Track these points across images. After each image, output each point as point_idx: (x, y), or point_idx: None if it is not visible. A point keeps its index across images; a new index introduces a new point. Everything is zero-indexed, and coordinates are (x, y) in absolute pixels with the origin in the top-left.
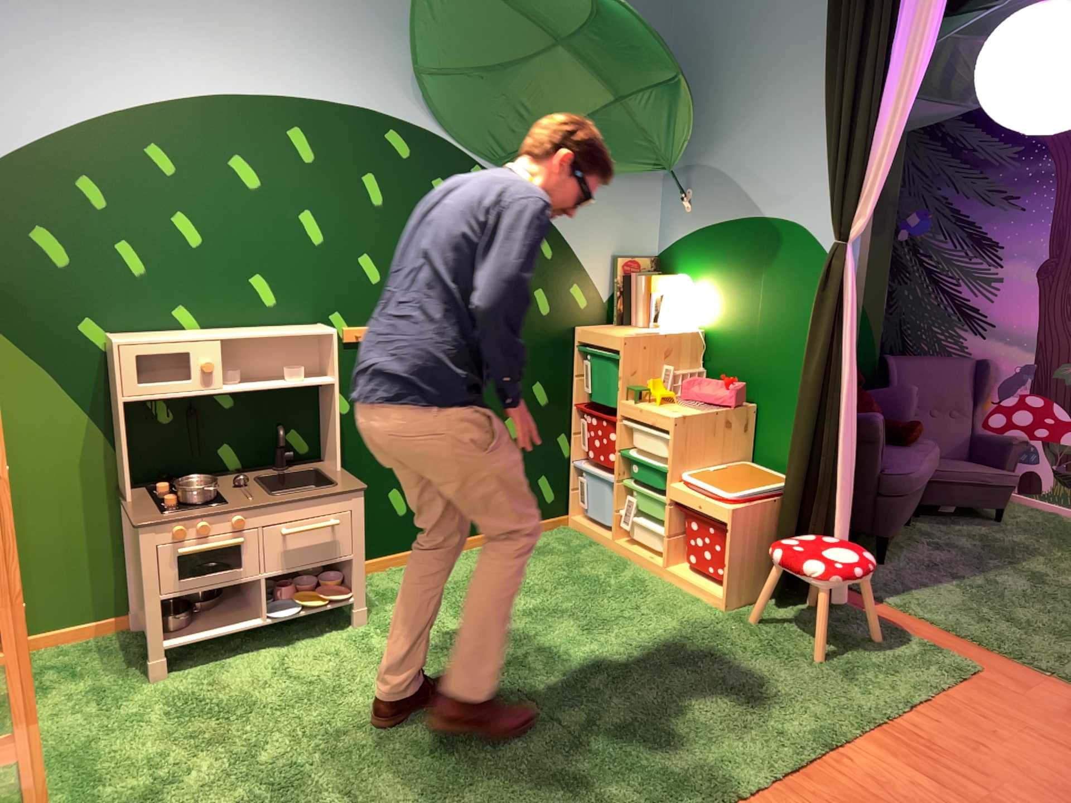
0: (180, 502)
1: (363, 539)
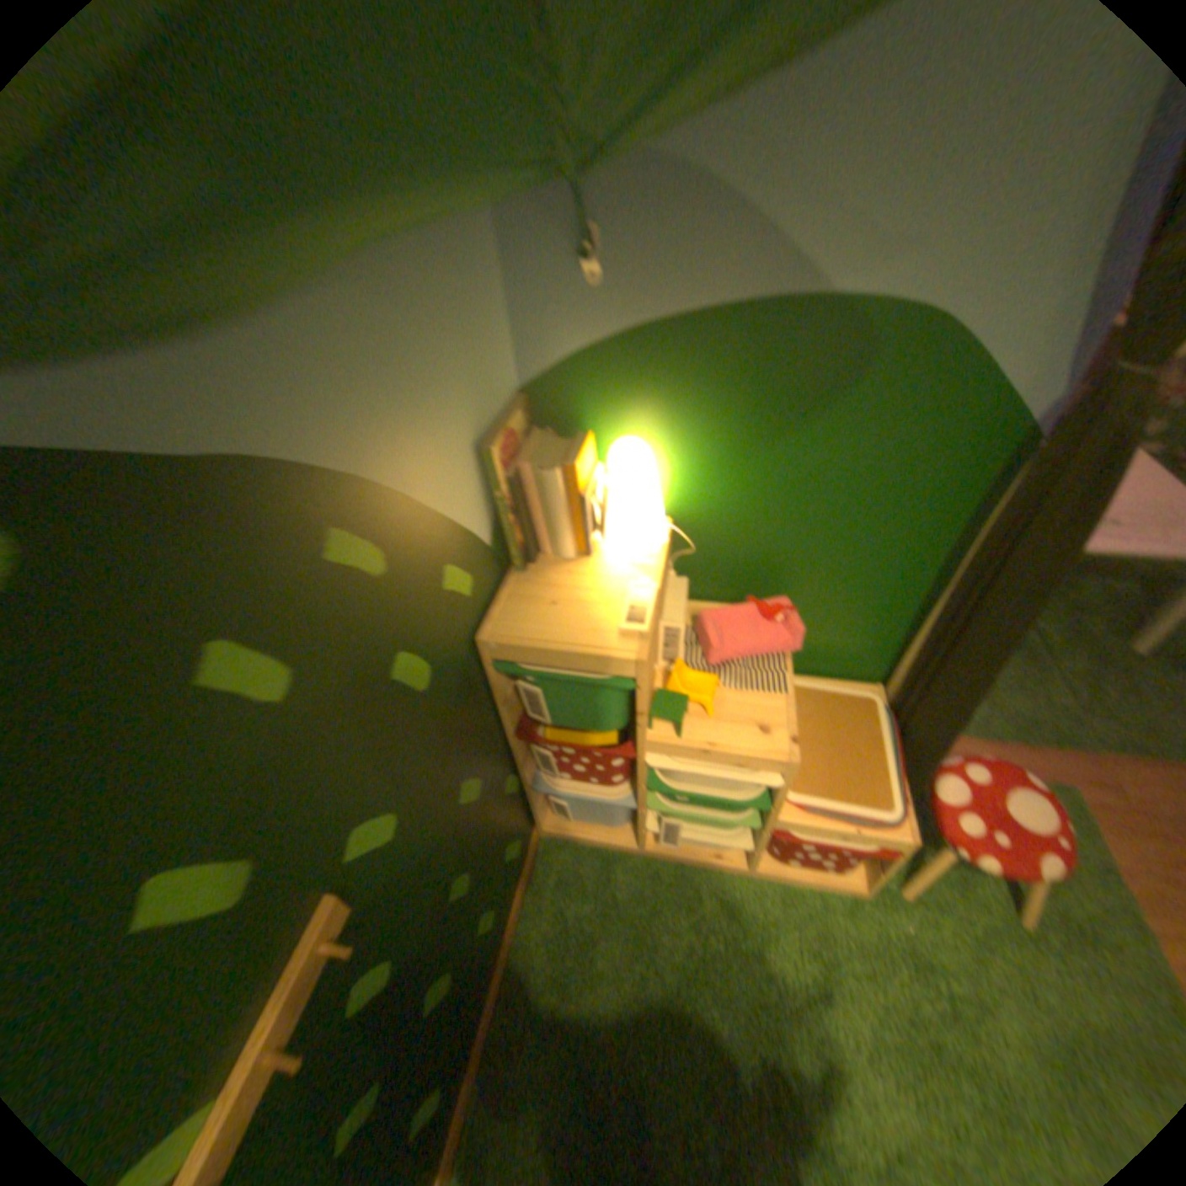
0: None
1: None
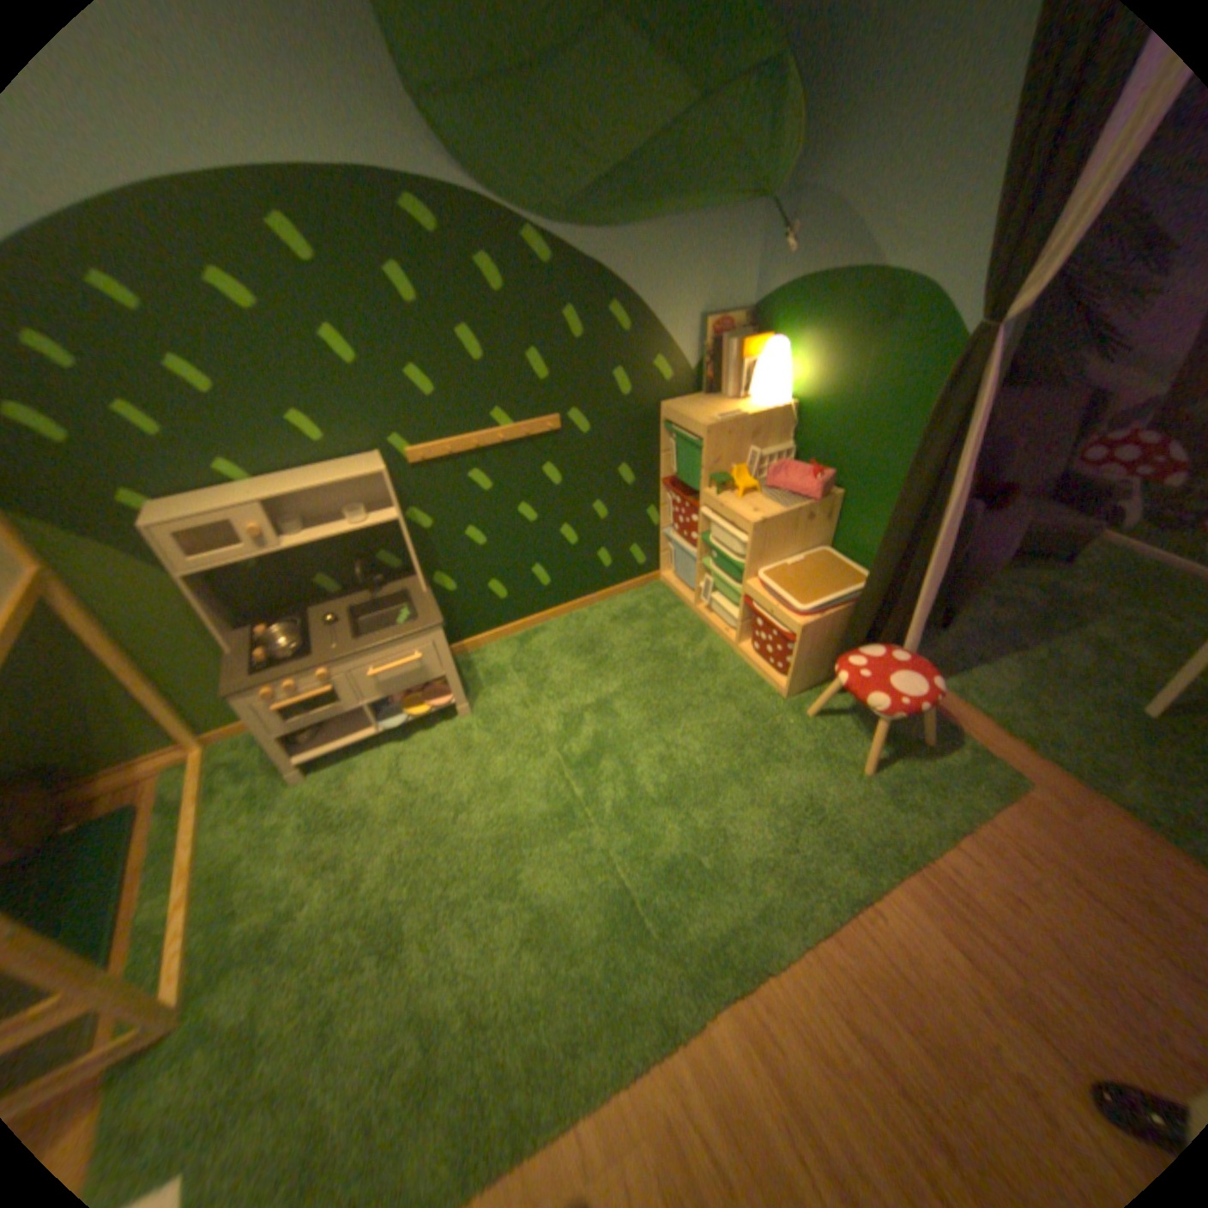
0: (269, 657)
1: (452, 659)
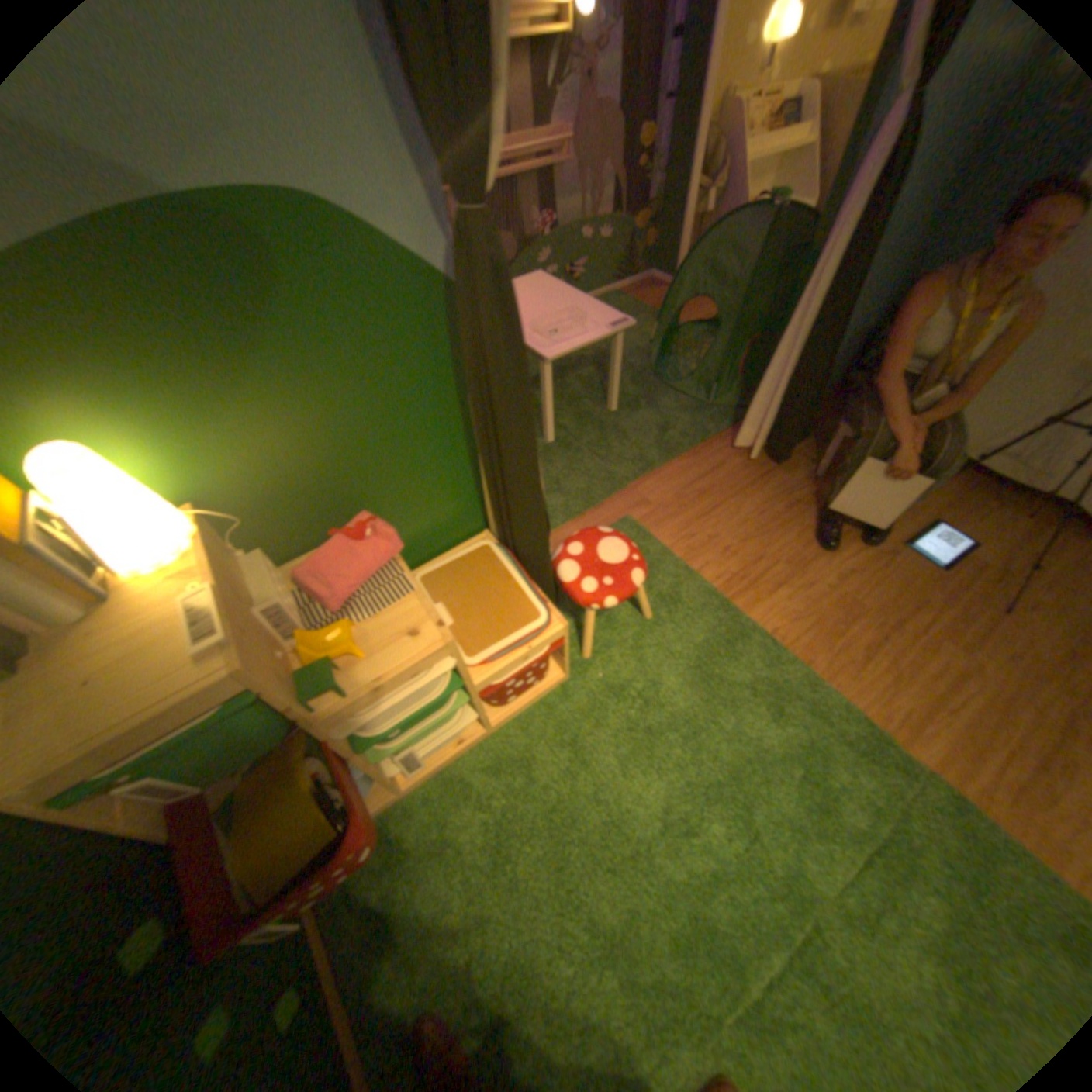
0: None
1: None
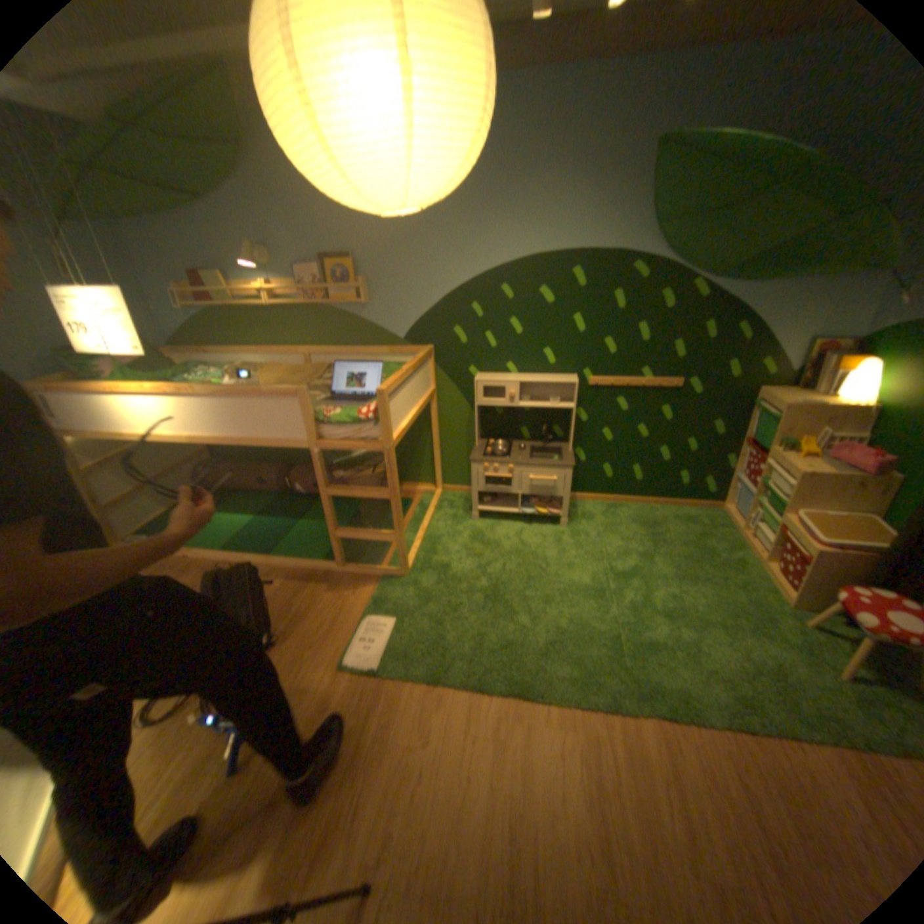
0: (491, 453)
1: (569, 490)
